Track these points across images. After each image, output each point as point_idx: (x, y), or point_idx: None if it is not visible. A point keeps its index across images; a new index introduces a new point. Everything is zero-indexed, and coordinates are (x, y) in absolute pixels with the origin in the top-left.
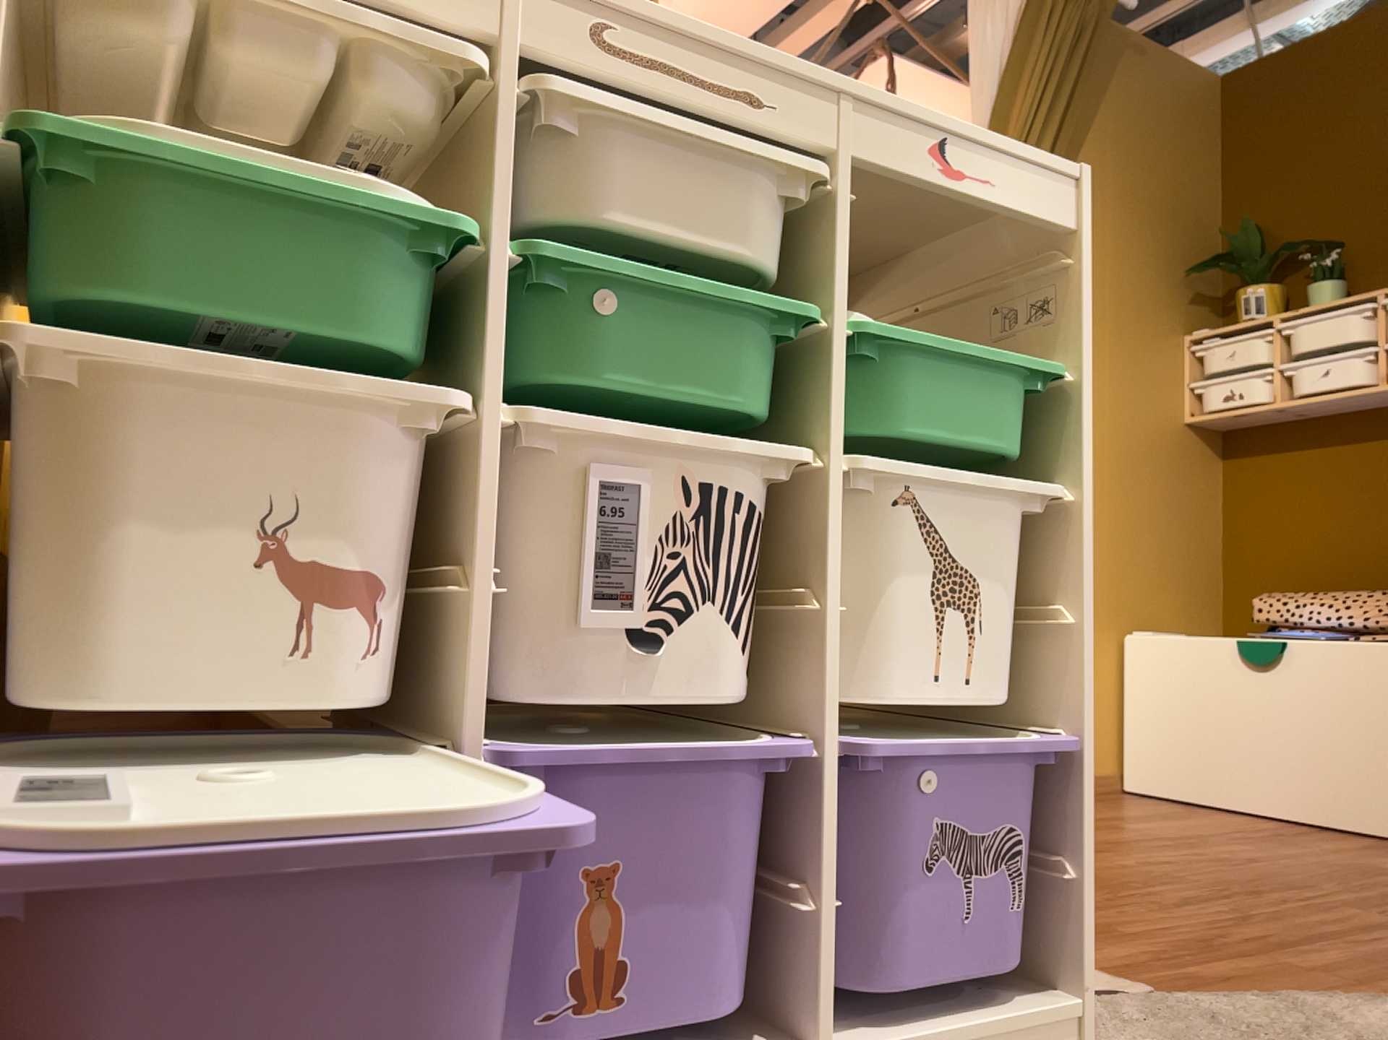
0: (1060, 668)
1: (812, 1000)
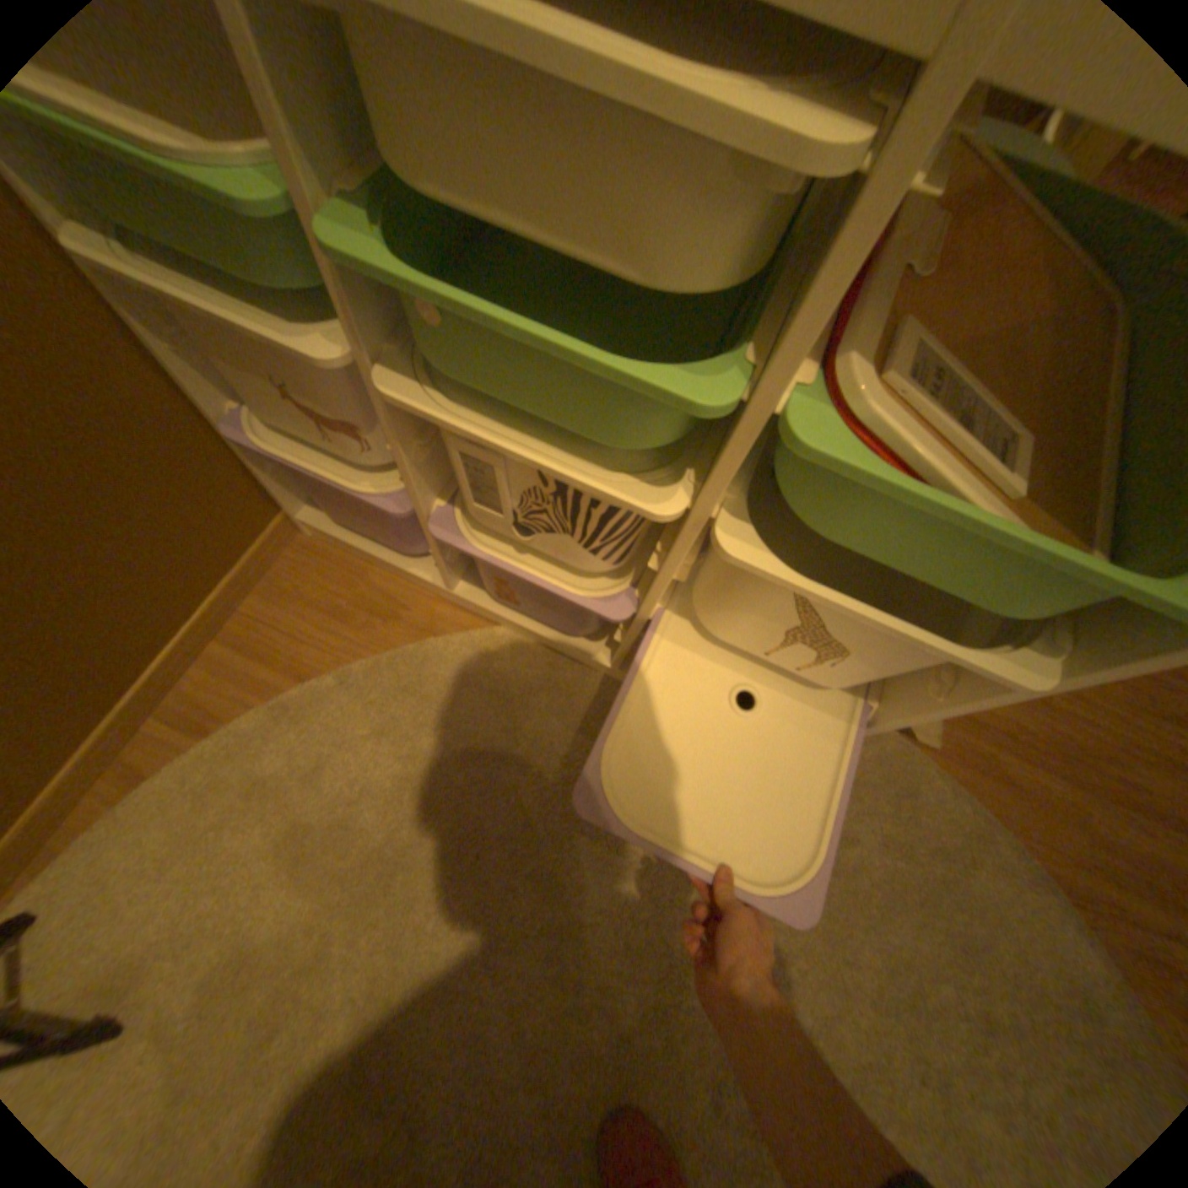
0: (923, 702)
1: (623, 655)
